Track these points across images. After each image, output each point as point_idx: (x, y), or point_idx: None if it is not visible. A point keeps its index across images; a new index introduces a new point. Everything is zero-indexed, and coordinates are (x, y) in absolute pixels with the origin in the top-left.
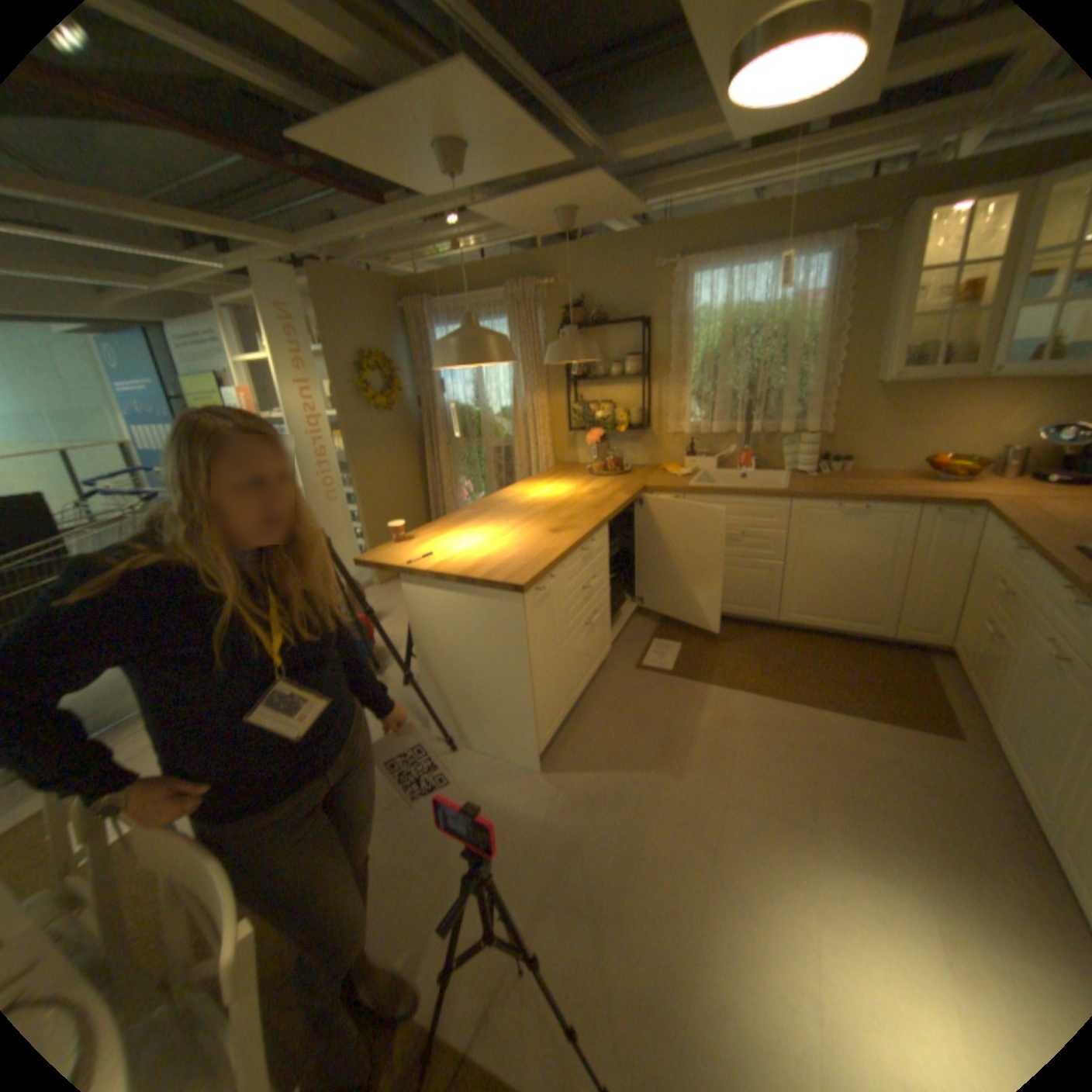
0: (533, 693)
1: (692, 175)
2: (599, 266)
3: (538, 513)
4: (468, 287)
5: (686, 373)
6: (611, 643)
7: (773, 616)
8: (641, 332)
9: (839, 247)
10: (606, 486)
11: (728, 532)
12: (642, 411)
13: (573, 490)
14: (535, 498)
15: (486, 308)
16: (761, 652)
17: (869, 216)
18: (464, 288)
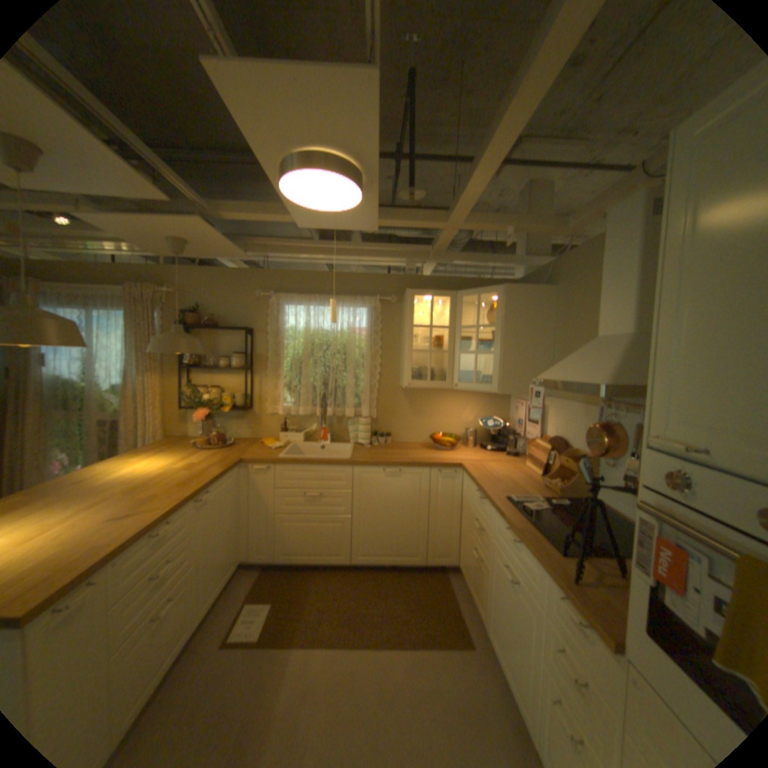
0: None
1: (280, 245)
2: (213, 288)
3: (113, 496)
4: (86, 280)
5: (280, 371)
6: (193, 626)
7: (347, 562)
8: (246, 338)
9: (371, 307)
10: (204, 460)
11: (309, 496)
12: (246, 396)
13: (168, 466)
14: (119, 478)
15: (103, 300)
16: (337, 599)
17: (385, 293)
18: (82, 280)
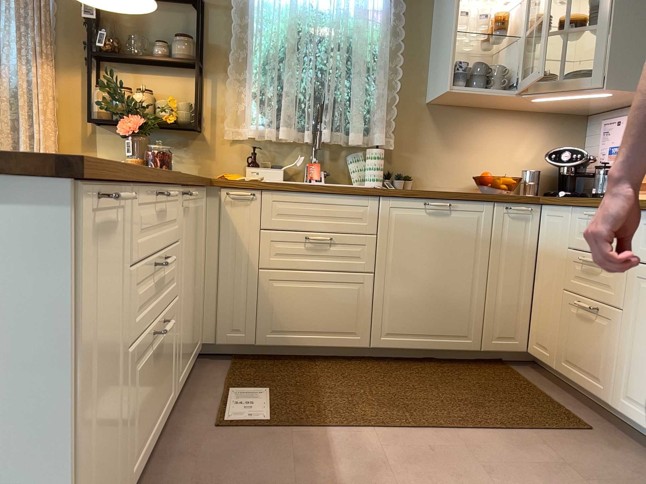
0: (63, 452)
1: None
2: None
3: None
4: None
5: (248, 72)
6: (174, 393)
7: (366, 343)
8: (195, 17)
9: None
10: None
11: (315, 238)
12: (193, 111)
13: None
14: None
15: None
16: (365, 384)
17: None
18: None
